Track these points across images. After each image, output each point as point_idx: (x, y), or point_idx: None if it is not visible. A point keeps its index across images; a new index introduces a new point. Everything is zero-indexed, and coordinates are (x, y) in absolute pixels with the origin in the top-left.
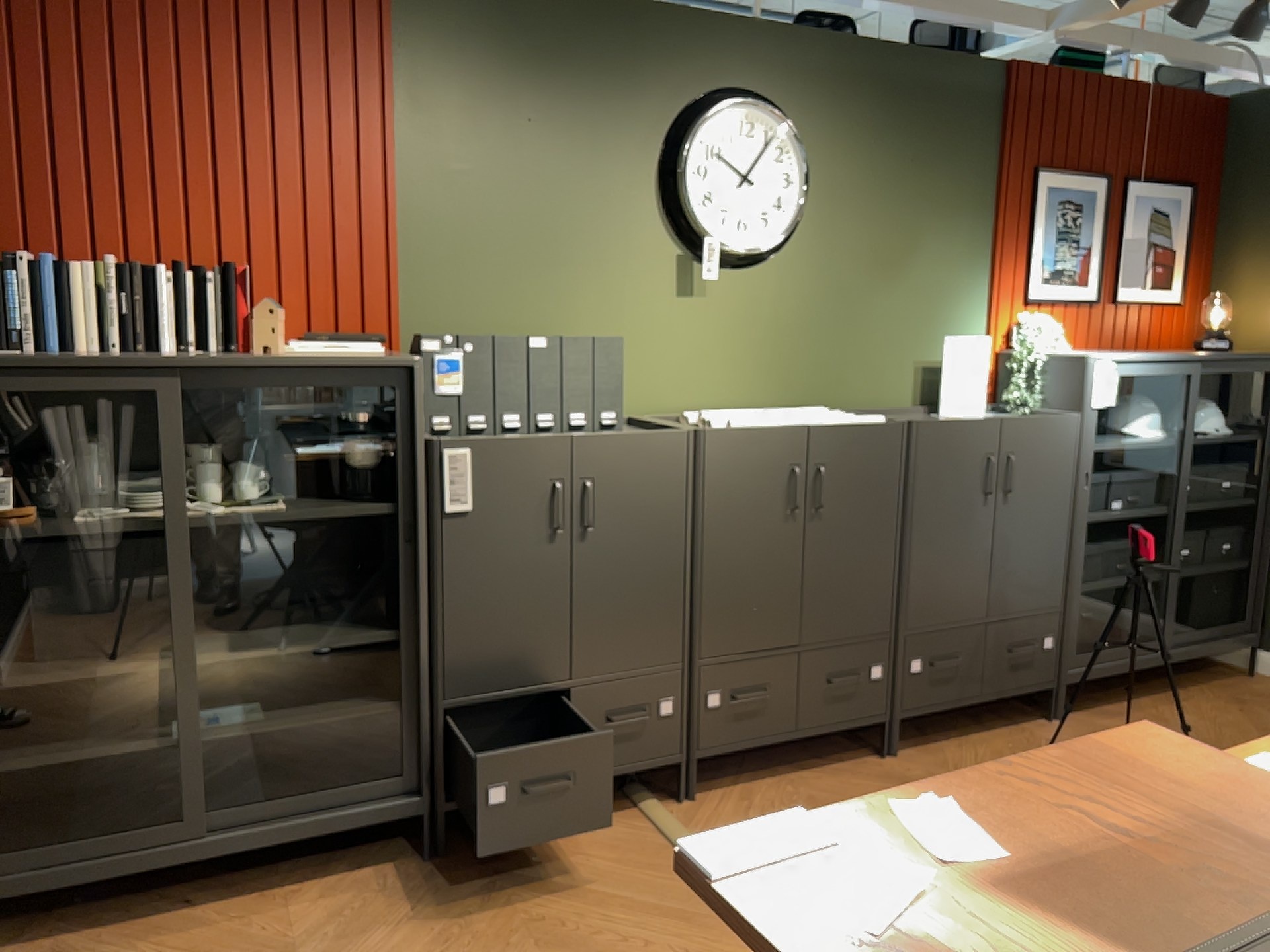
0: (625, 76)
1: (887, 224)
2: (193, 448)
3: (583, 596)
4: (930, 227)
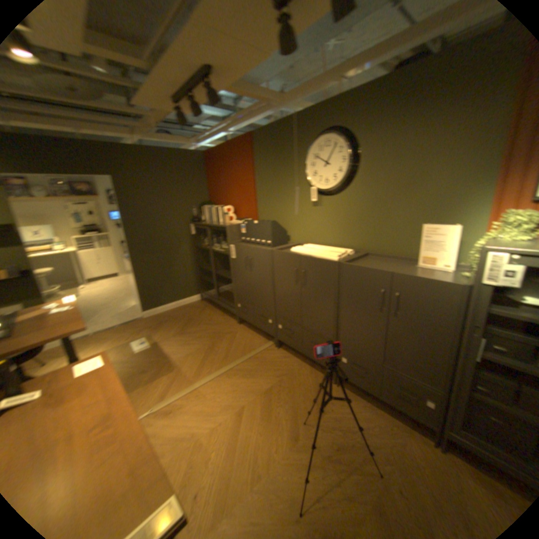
0: (295, 139)
1: (404, 165)
2: (226, 238)
3: (252, 285)
4: (437, 160)
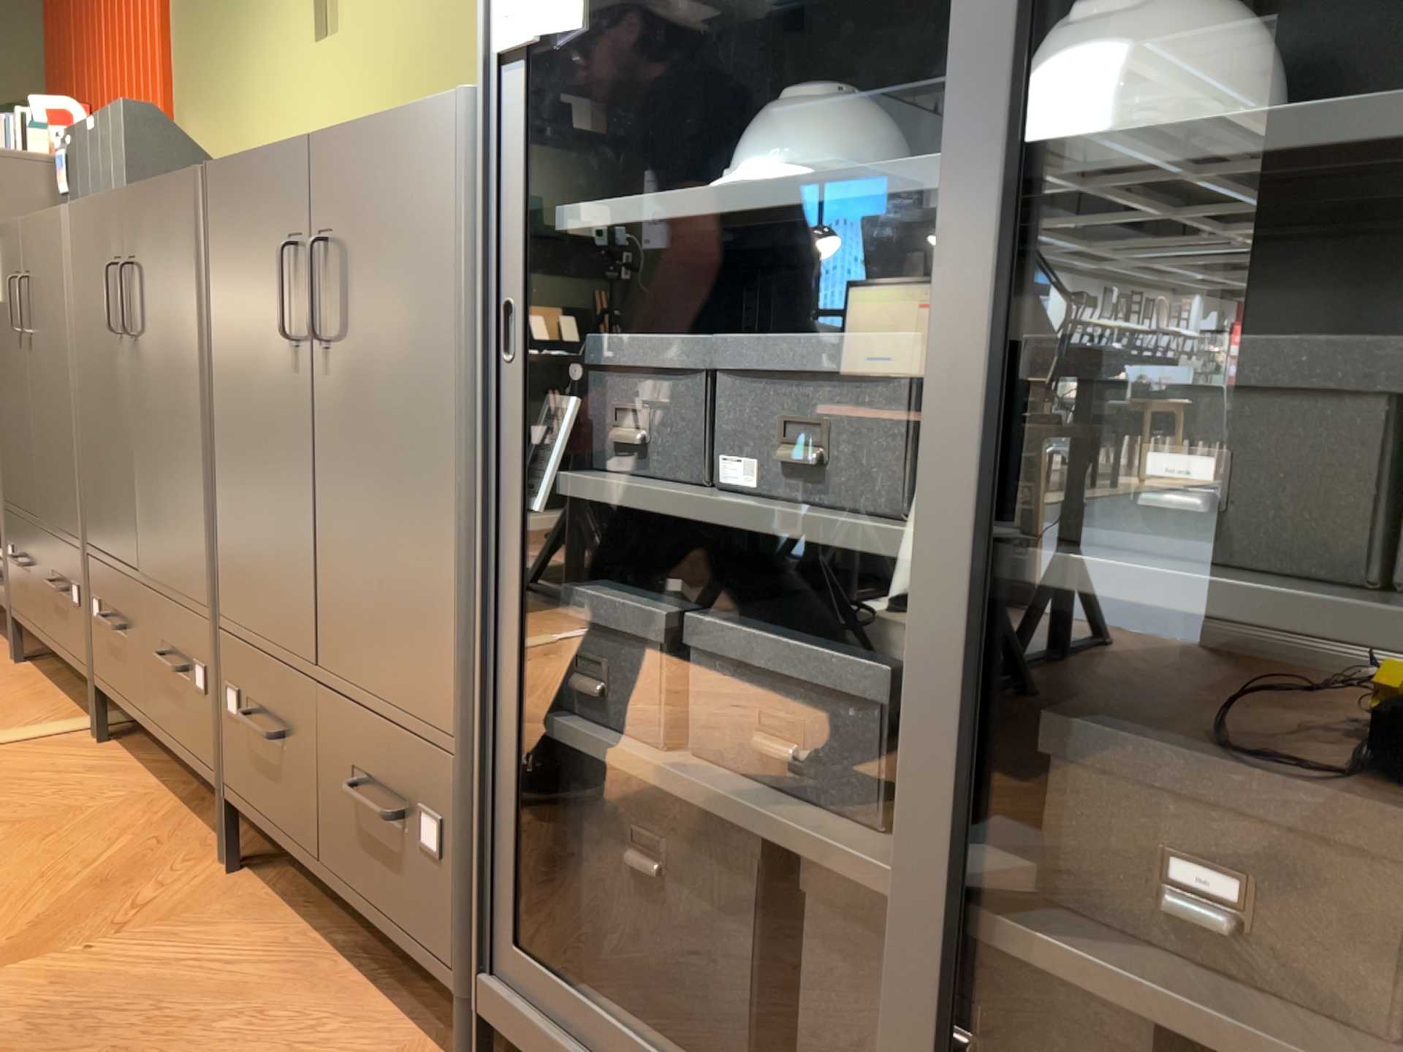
0: None
1: None
2: None
3: (36, 417)
4: None
